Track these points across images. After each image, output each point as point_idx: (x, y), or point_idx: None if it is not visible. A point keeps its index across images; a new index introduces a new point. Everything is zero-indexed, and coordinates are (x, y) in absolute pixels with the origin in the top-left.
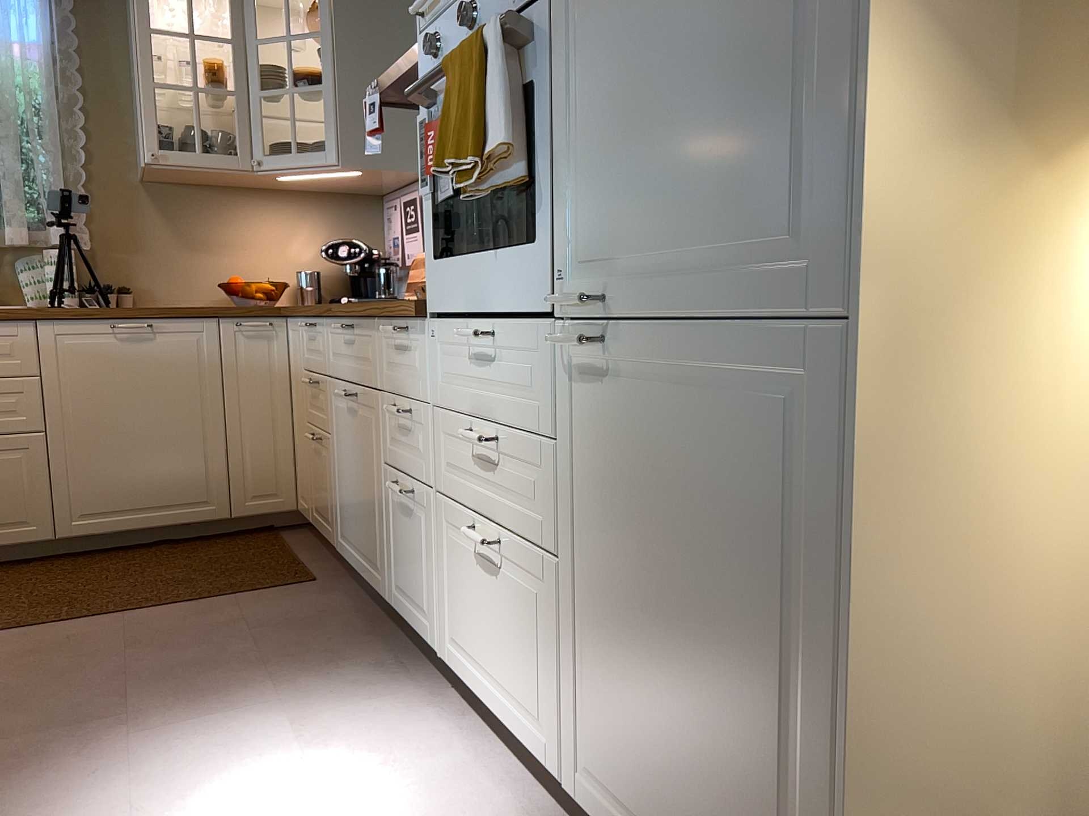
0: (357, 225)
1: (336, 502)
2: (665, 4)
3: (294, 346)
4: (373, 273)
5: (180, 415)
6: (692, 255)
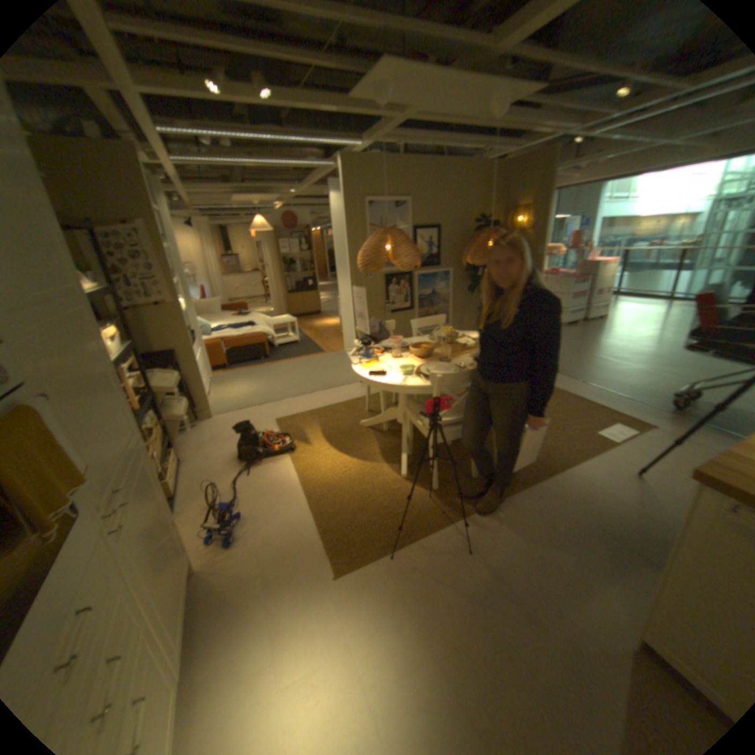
0: None
1: None
2: (83, 388)
3: None
4: None
5: None
6: (119, 456)
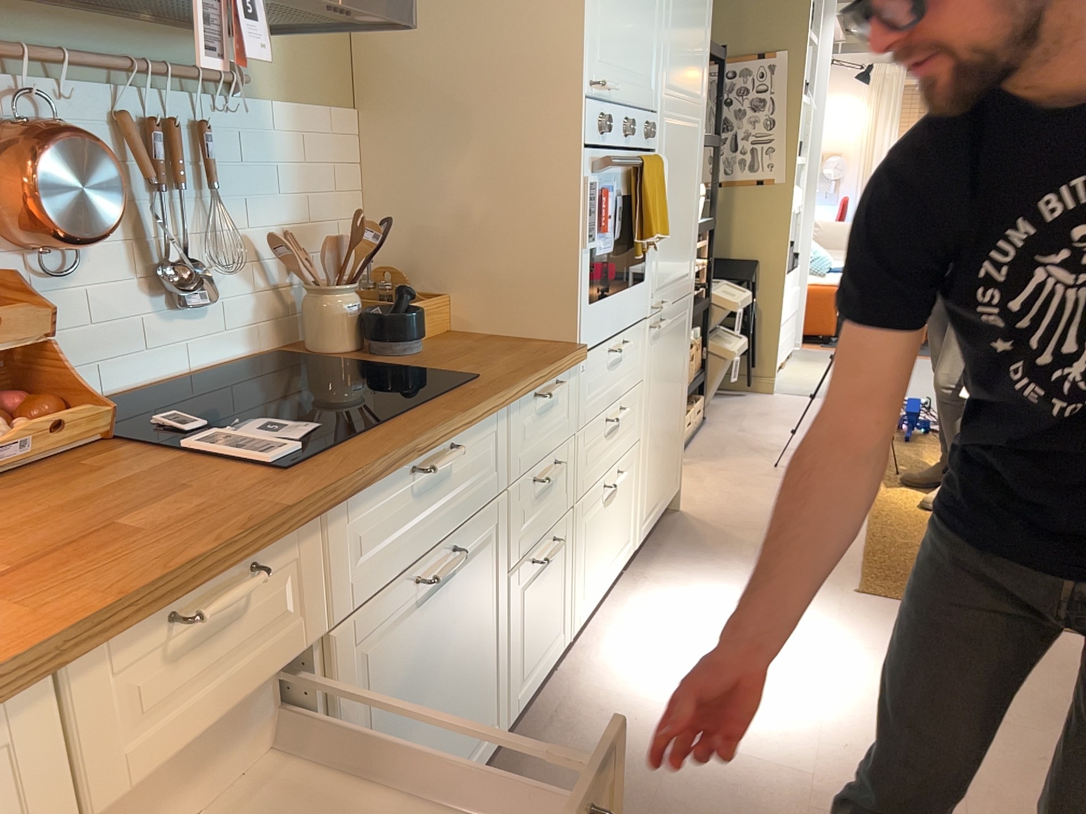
0: None
1: None
2: (678, 189)
3: None
4: None
5: None
6: (676, 279)
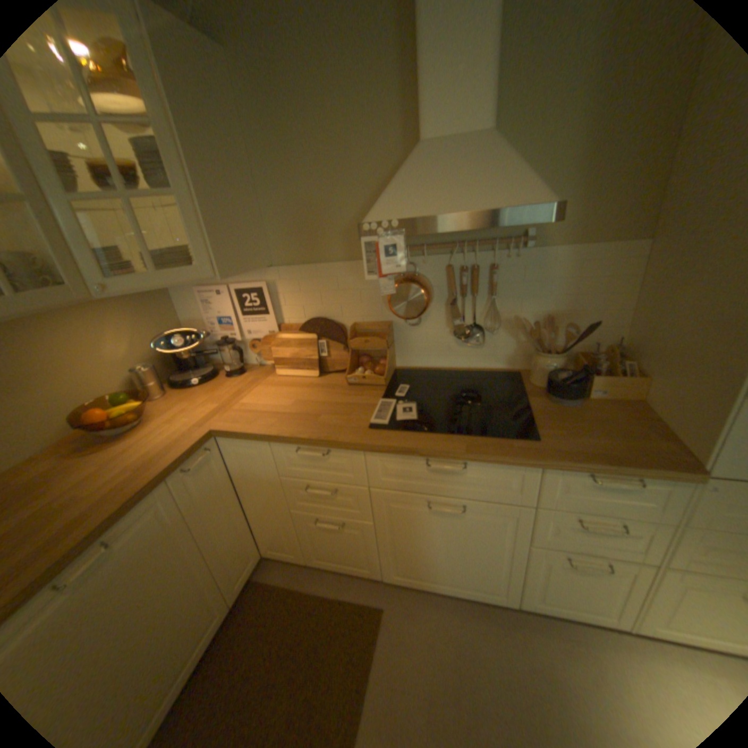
0: (152, 308)
1: (387, 559)
2: None
3: (245, 459)
4: (214, 352)
5: (168, 587)
6: None
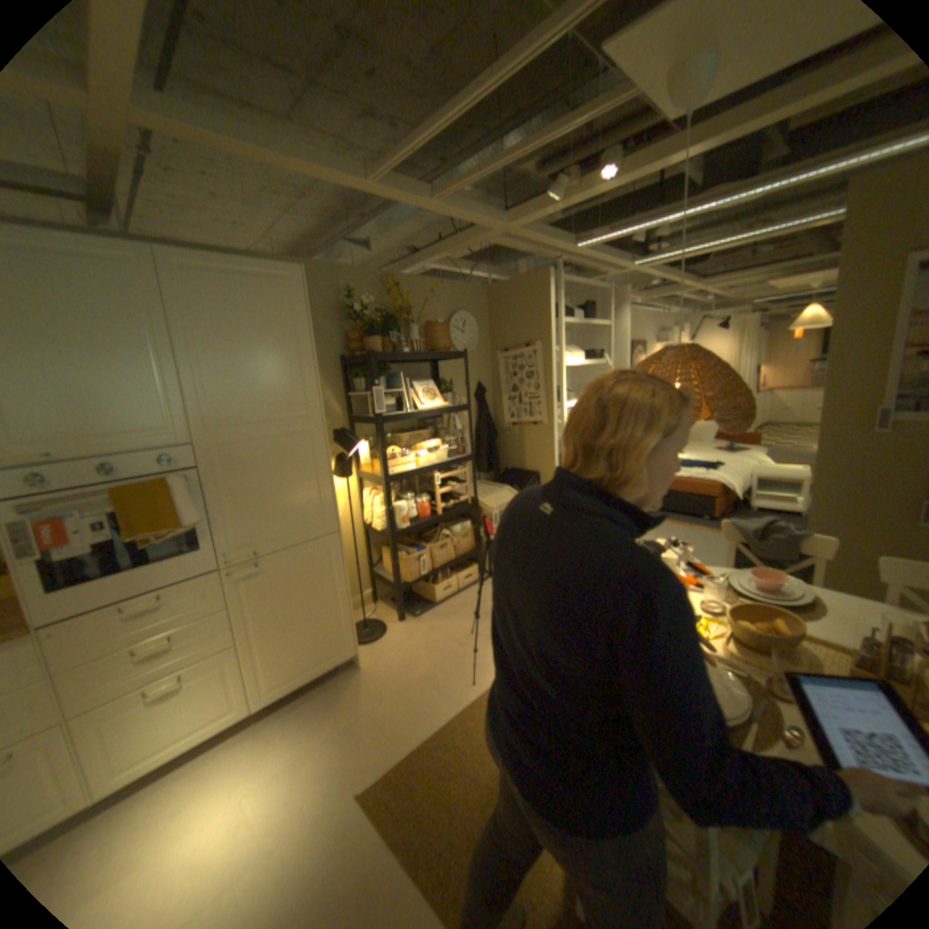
0: None
1: None
2: (266, 479)
3: None
4: None
5: None
6: (286, 533)
